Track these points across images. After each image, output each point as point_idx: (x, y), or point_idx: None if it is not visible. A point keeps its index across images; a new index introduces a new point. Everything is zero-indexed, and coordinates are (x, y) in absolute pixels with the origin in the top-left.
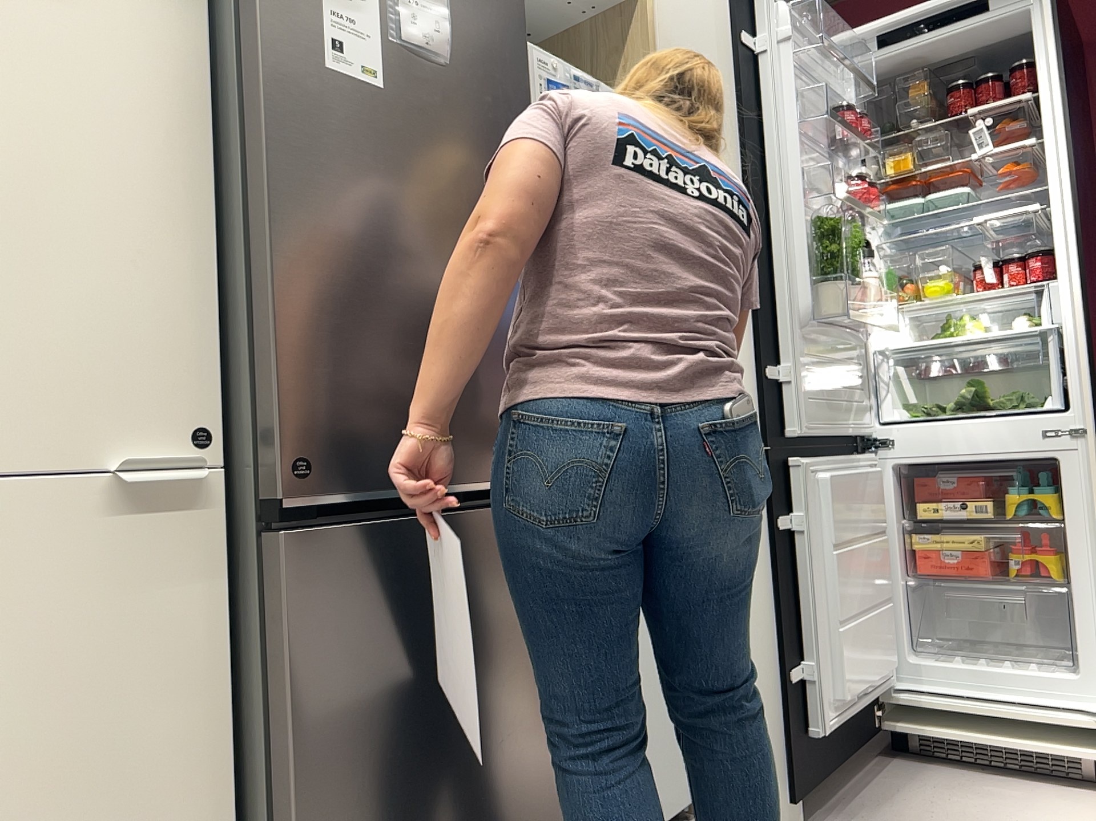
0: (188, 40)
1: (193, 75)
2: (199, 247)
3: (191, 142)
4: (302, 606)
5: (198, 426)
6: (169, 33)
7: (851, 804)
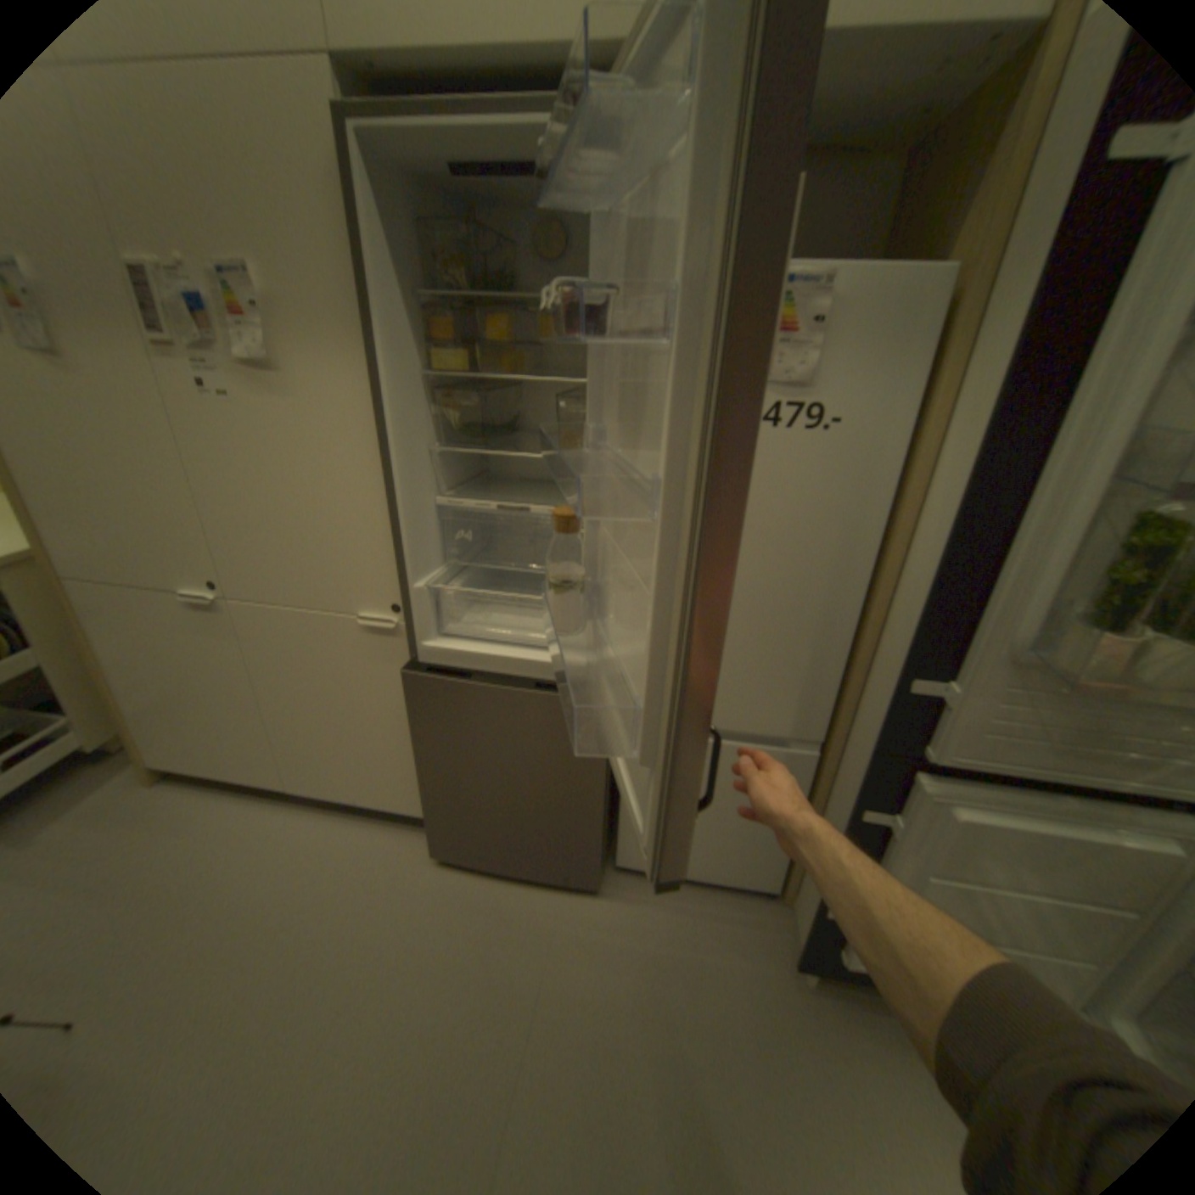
0: (365, 392)
1: (370, 414)
2: (385, 515)
3: (374, 457)
4: (414, 699)
5: (395, 601)
6: (354, 391)
7: (889, 1020)
